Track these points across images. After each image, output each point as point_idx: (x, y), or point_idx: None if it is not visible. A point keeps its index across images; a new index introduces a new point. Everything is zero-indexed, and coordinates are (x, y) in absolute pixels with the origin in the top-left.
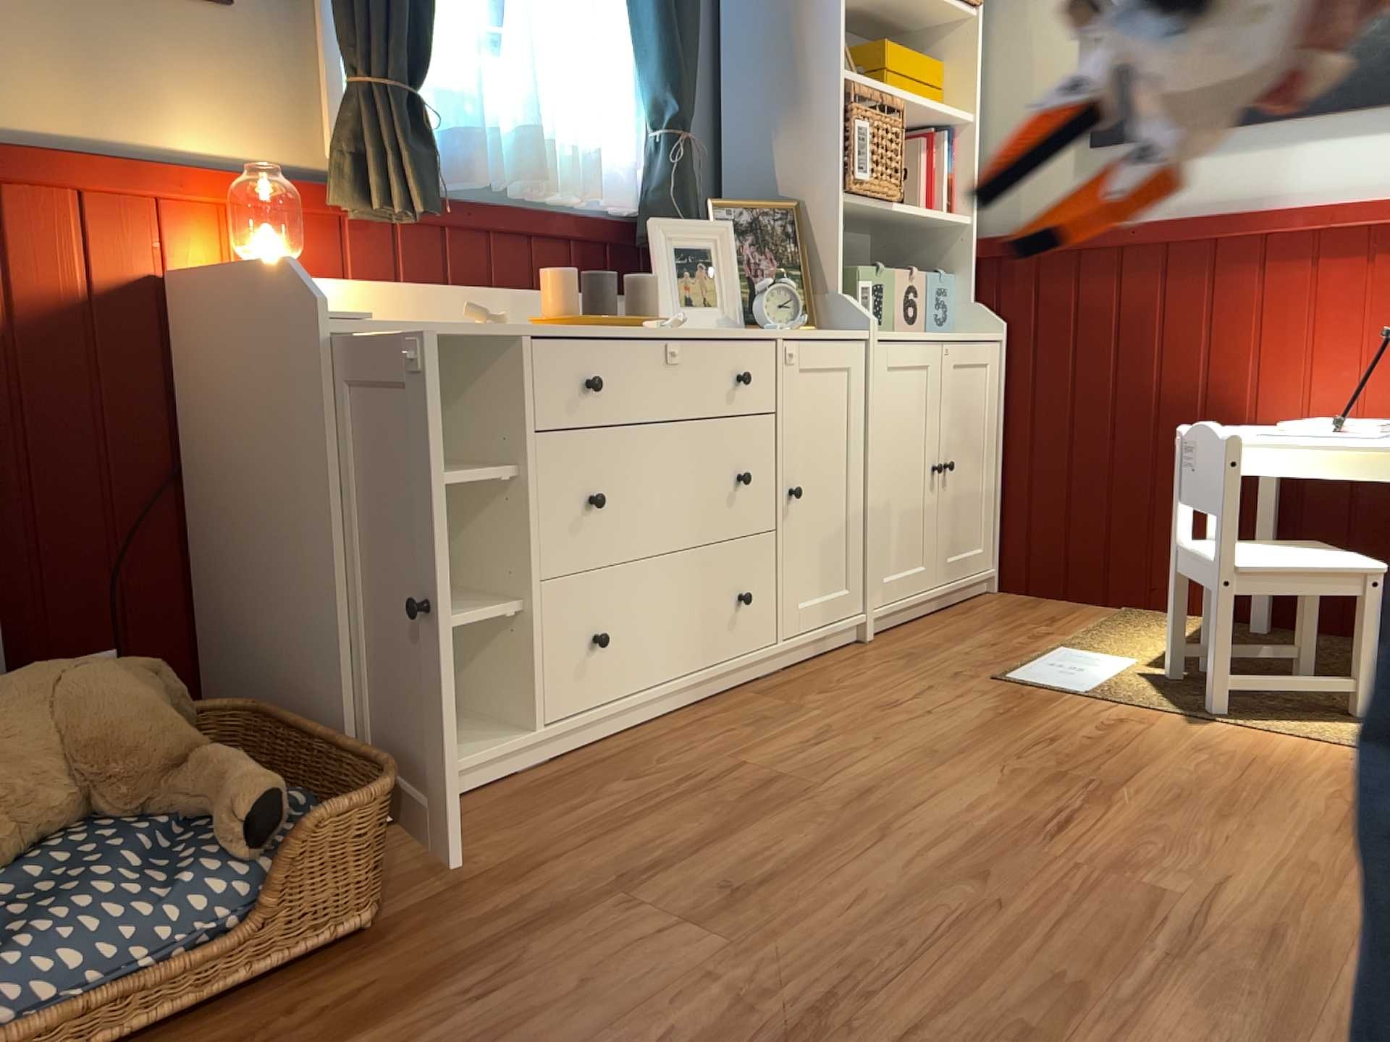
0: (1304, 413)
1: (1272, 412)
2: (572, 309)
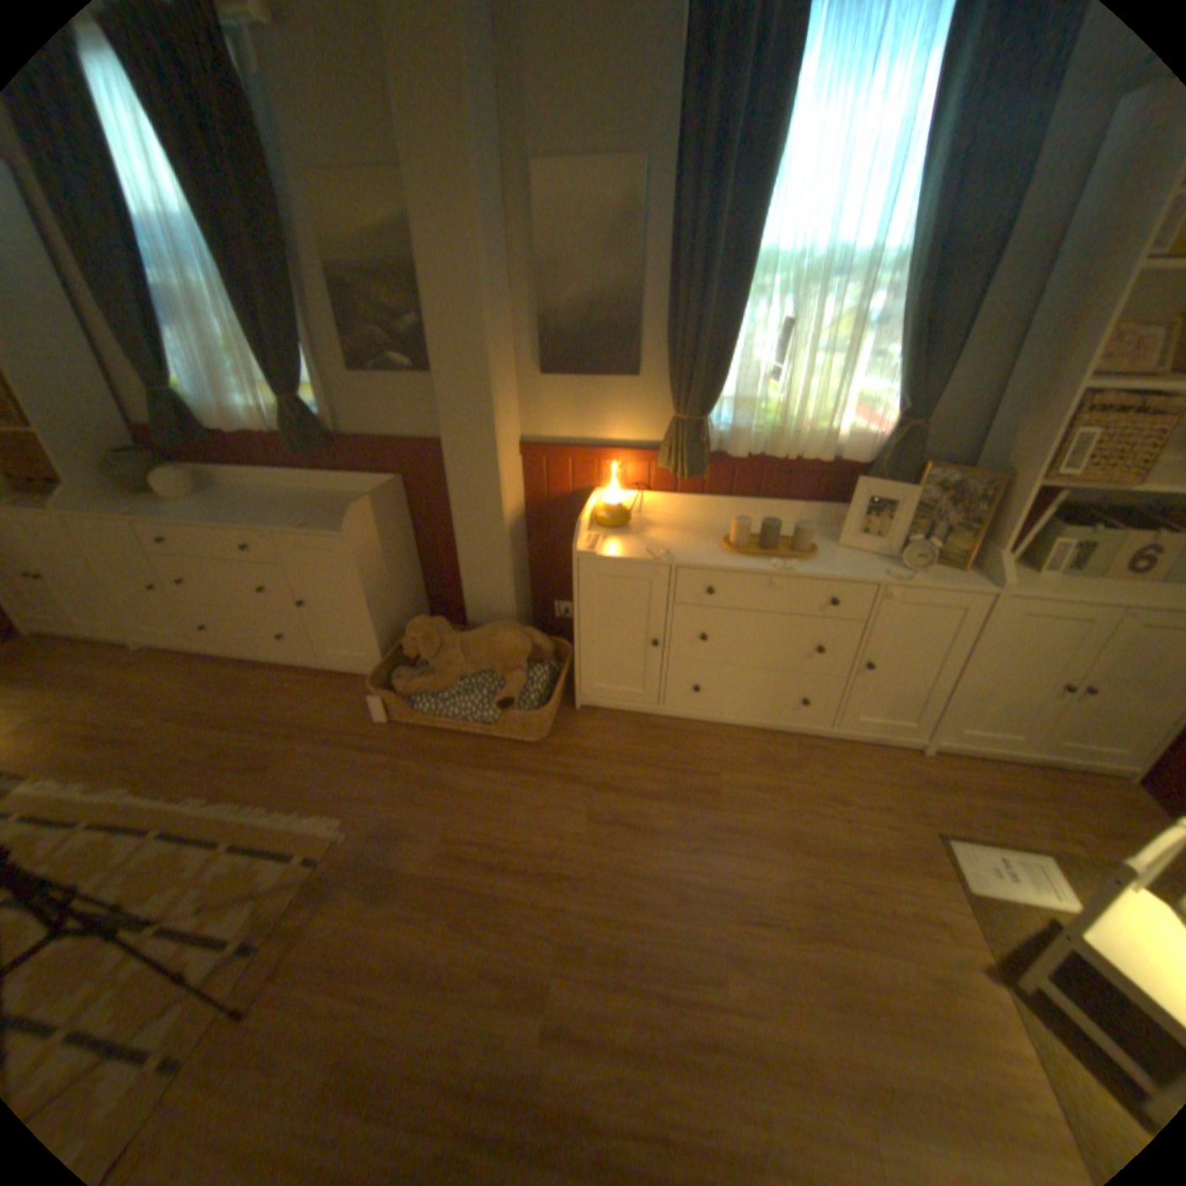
0: None
1: None
2: (742, 541)
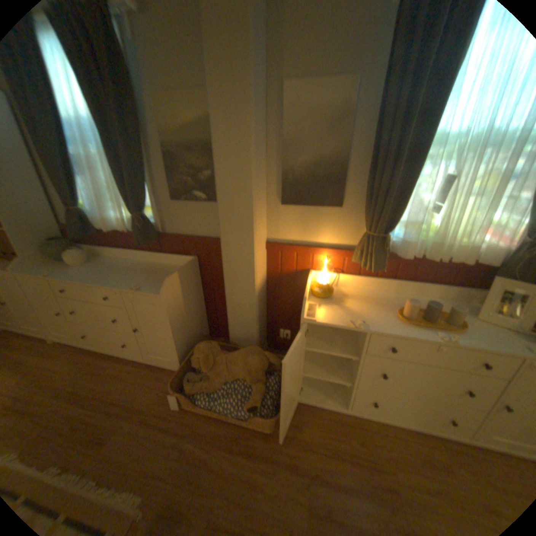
0: None
1: None
2: (414, 315)
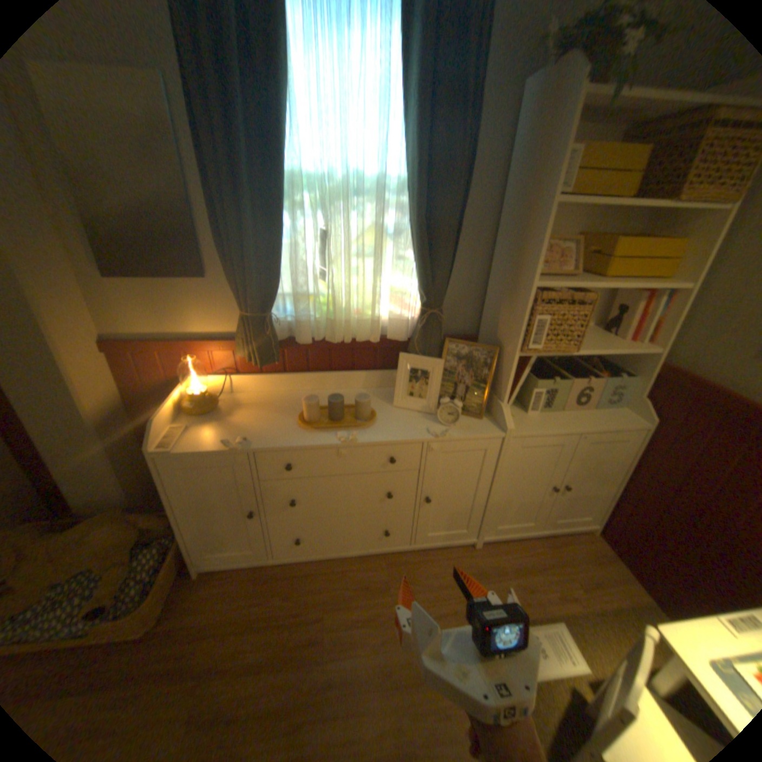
0: None
1: None
2: (314, 416)
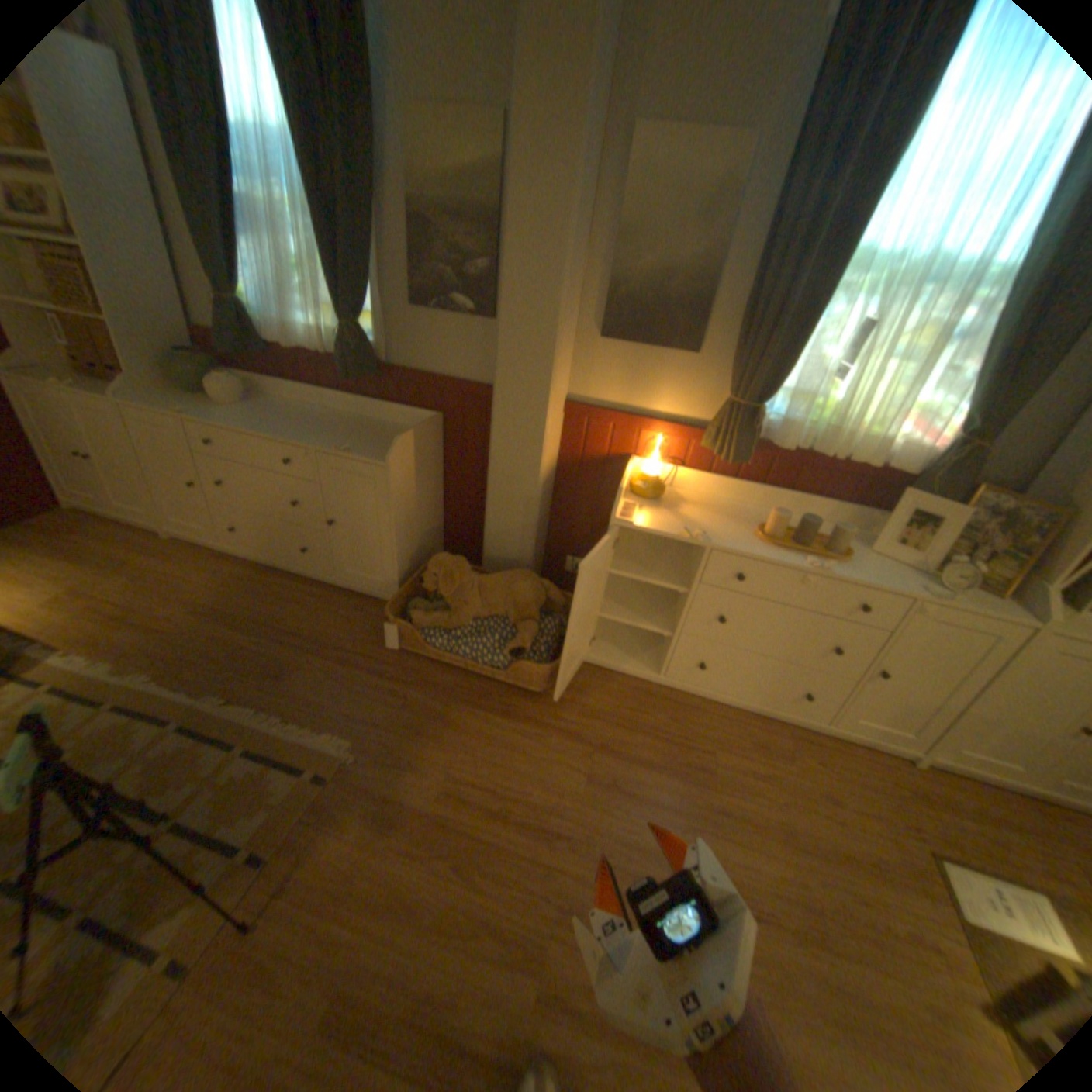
0: None
1: None
2: (778, 533)
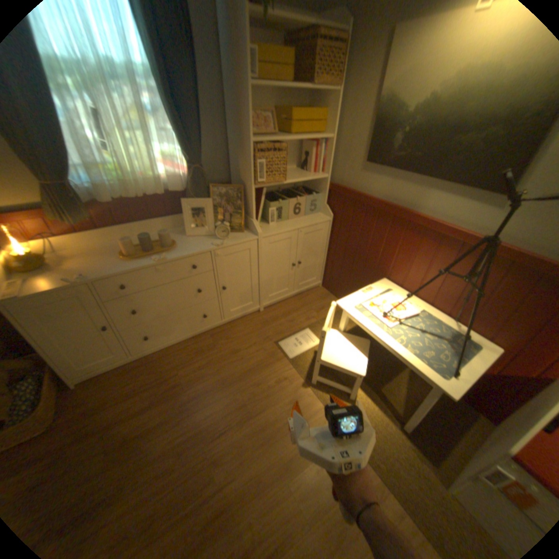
0: (403, 283)
1: (395, 278)
2: (130, 251)
